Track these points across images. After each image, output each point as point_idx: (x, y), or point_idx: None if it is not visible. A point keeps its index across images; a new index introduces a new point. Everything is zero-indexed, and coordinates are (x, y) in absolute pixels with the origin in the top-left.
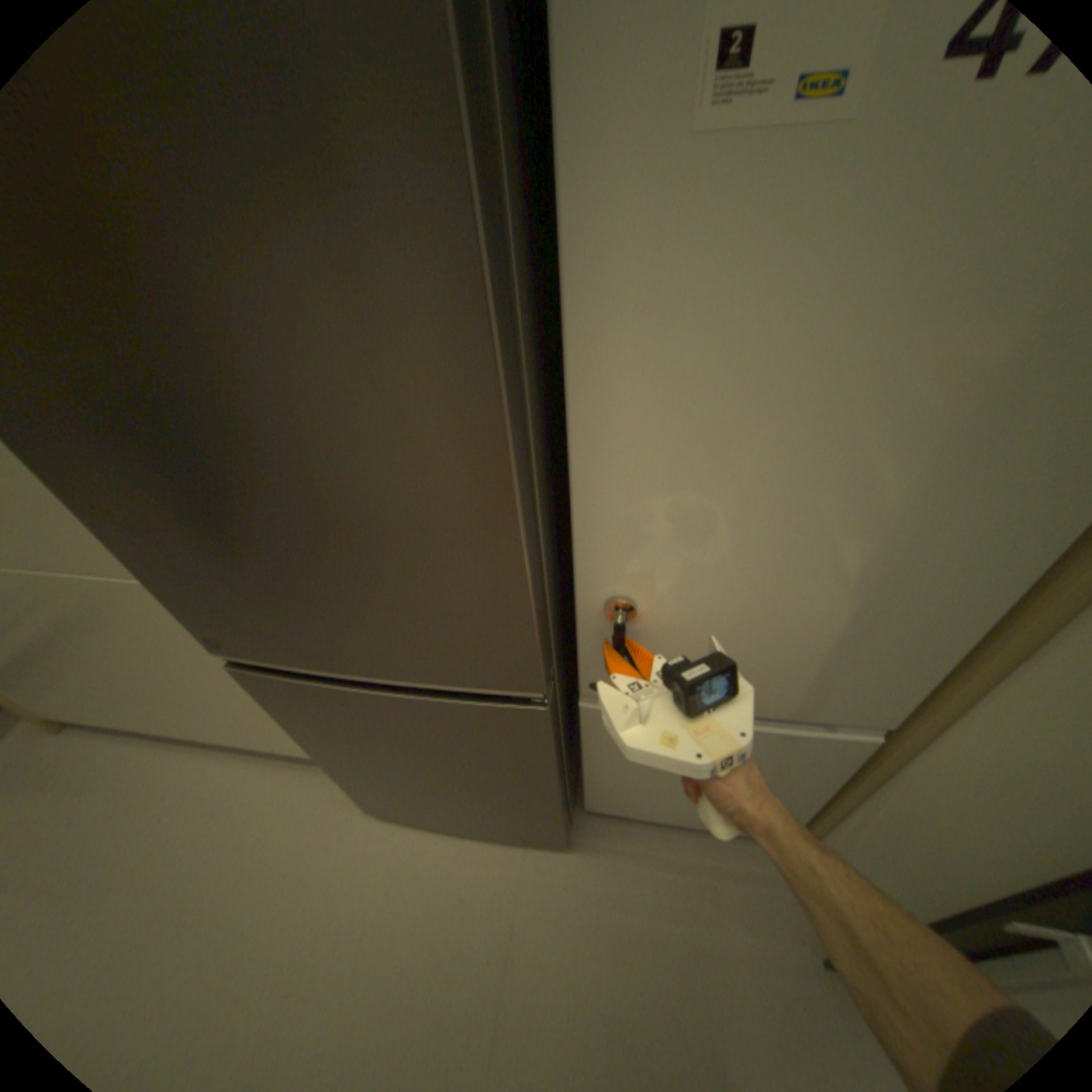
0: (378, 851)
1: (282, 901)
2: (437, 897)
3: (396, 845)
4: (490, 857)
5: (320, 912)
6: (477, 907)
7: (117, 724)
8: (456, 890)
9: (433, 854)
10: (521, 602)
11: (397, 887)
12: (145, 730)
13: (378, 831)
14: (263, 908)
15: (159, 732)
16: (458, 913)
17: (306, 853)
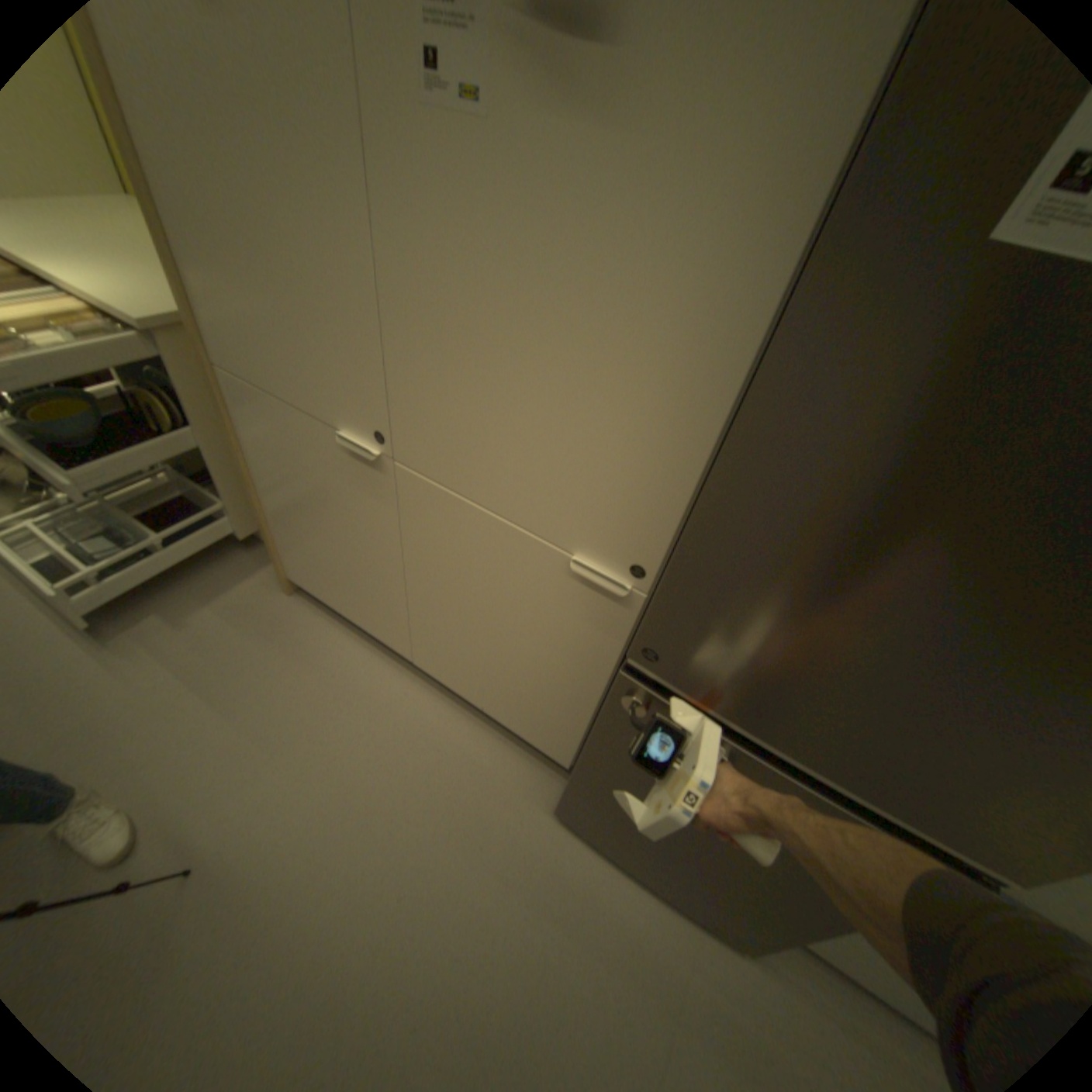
0: (558, 858)
1: (464, 862)
2: (610, 938)
3: (576, 861)
4: (667, 924)
5: (497, 892)
6: (650, 971)
7: (339, 611)
8: (629, 941)
9: (611, 890)
10: None
11: (573, 906)
12: (375, 634)
13: (560, 837)
14: (445, 859)
15: (387, 642)
16: (630, 968)
17: (490, 824)
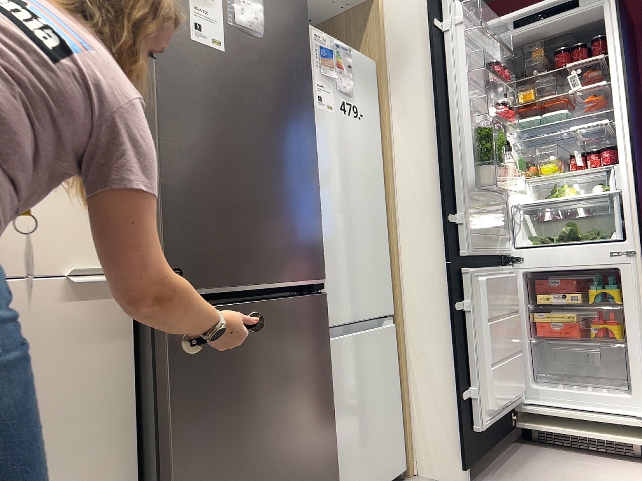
0: None
1: None
2: None
3: None
4: None
5: None
6: None
7: None
8: None
9: None
10: (319, 216)
11: None
12: None
13: None
14: None
15: None
16: None
17: None
